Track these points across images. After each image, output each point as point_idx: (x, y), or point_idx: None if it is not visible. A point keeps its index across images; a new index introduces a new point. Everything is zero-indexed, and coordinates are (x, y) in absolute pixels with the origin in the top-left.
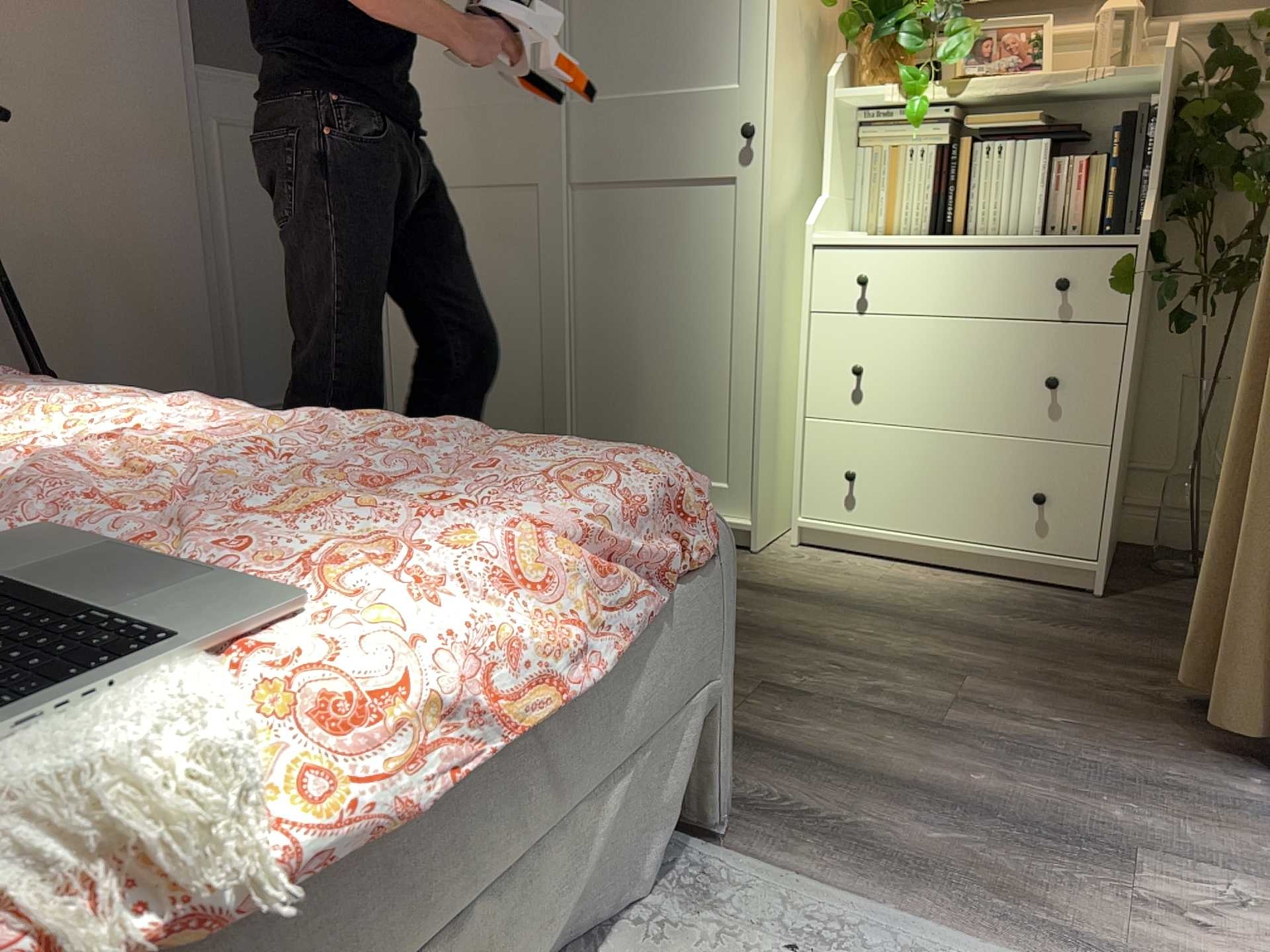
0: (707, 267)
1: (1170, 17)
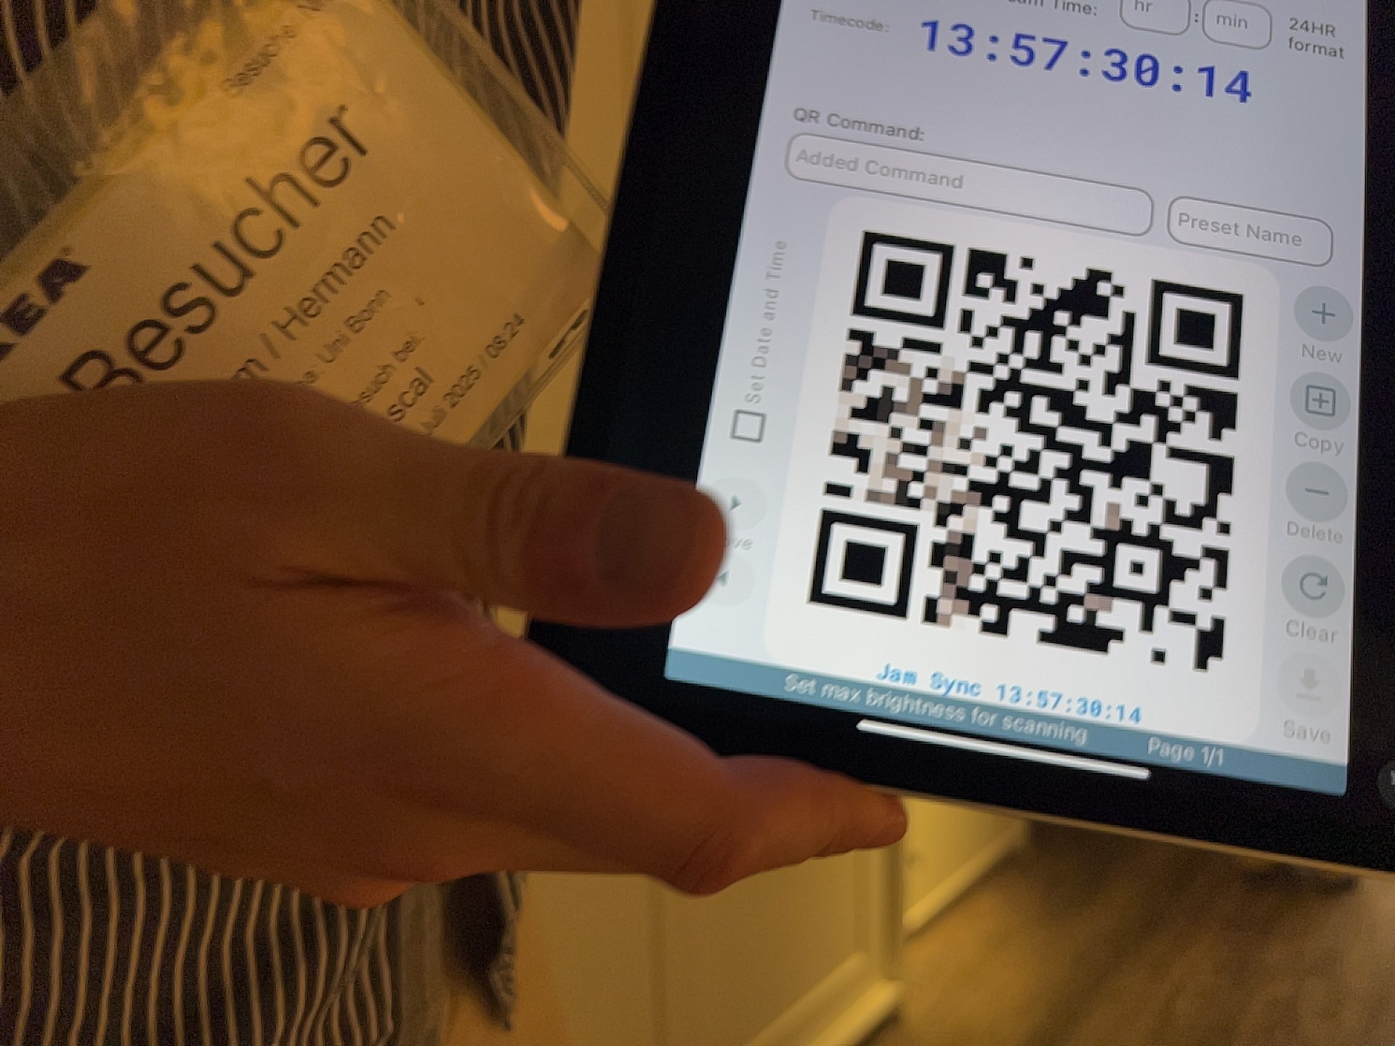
0: None
1: None
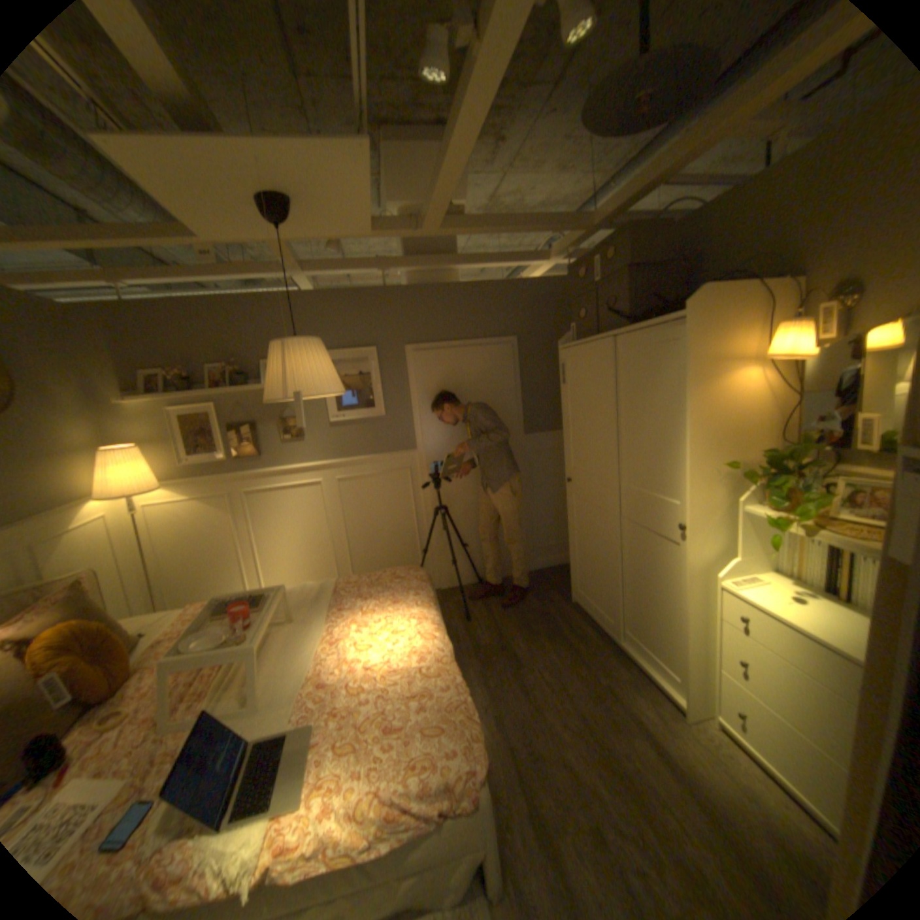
0: (670, 577)
1: None
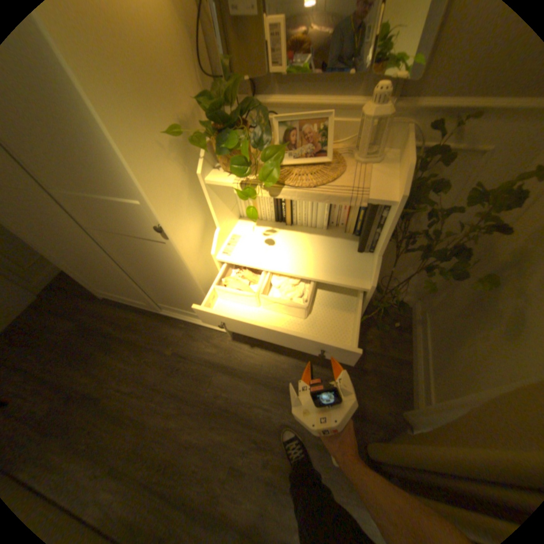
0: (172, 268)
1: (410, 98)
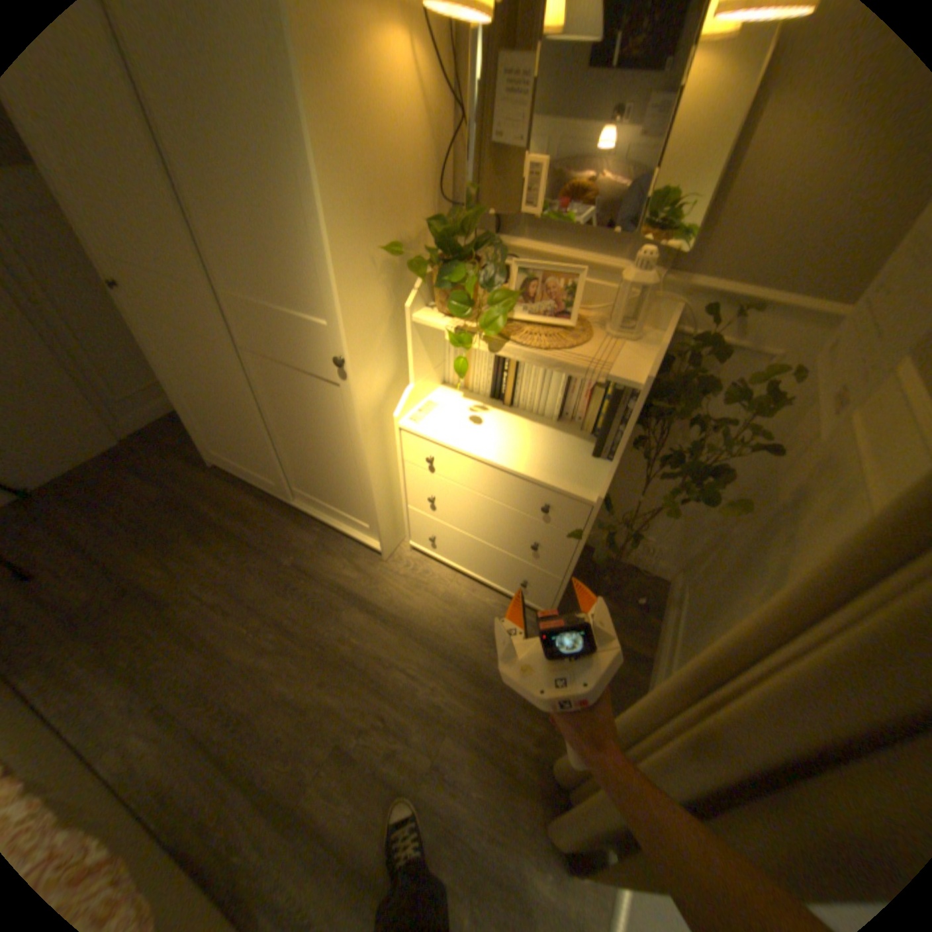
0: (335, 426)
1: (683, 273)
